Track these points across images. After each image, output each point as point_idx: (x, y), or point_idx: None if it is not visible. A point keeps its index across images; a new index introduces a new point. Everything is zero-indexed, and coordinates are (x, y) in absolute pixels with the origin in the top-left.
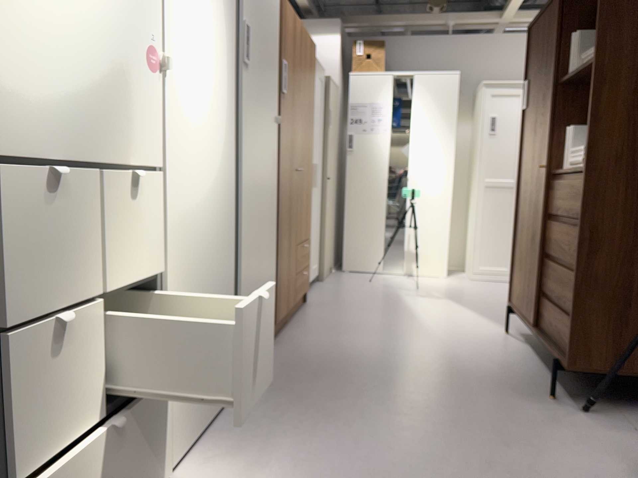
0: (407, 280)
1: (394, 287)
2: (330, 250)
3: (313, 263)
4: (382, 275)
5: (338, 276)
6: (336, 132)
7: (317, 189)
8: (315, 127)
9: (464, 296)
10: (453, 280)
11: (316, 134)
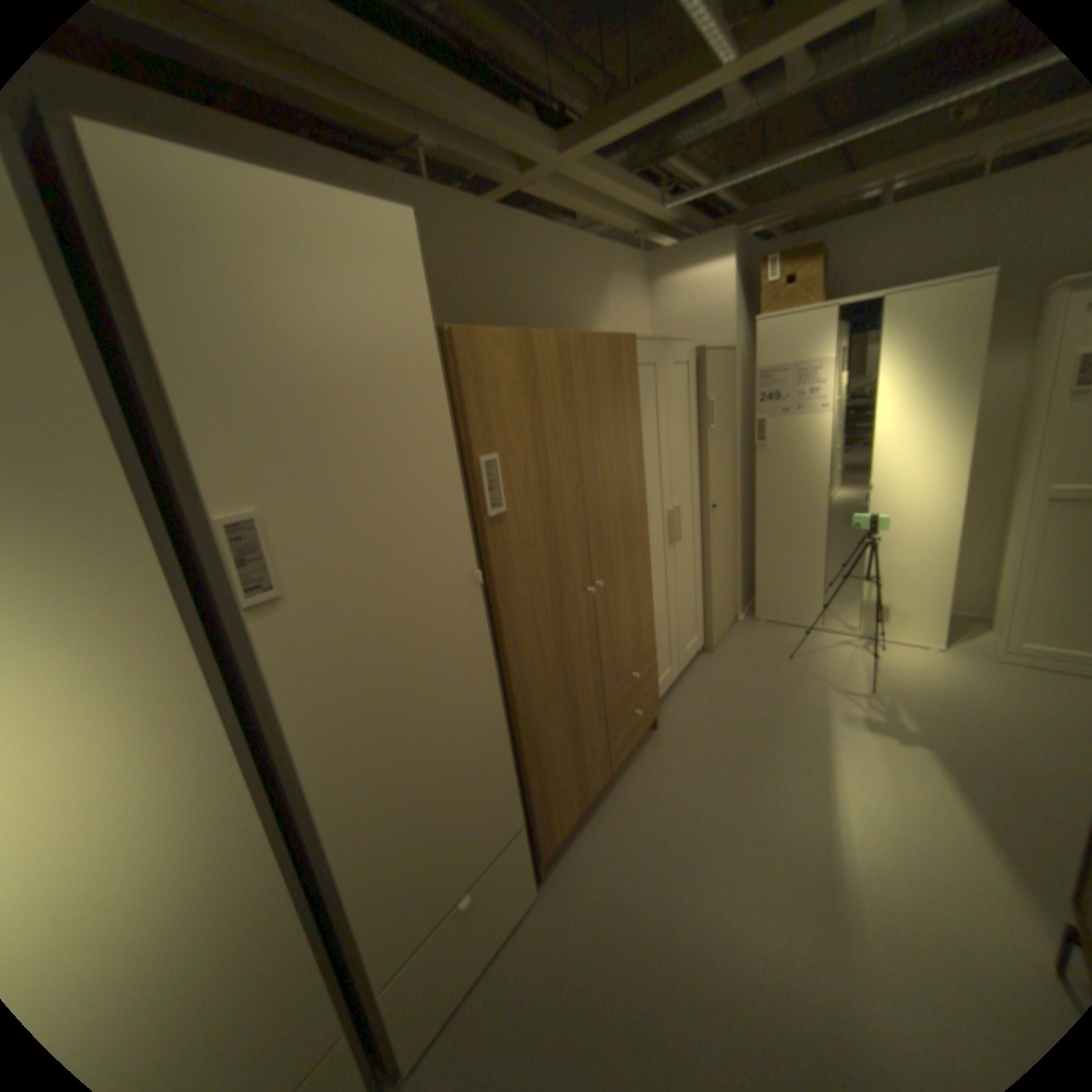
0: (861, 657)
1: (828, 685)
2: (727, 601)
3: (689, 640)
4: (818, 636)
5: (743, 636)
6: (733, 423)
7: (690, 534)
8: (671, 452)
9: (972, 737)
10: (958, 663)
11: (675, 461)
